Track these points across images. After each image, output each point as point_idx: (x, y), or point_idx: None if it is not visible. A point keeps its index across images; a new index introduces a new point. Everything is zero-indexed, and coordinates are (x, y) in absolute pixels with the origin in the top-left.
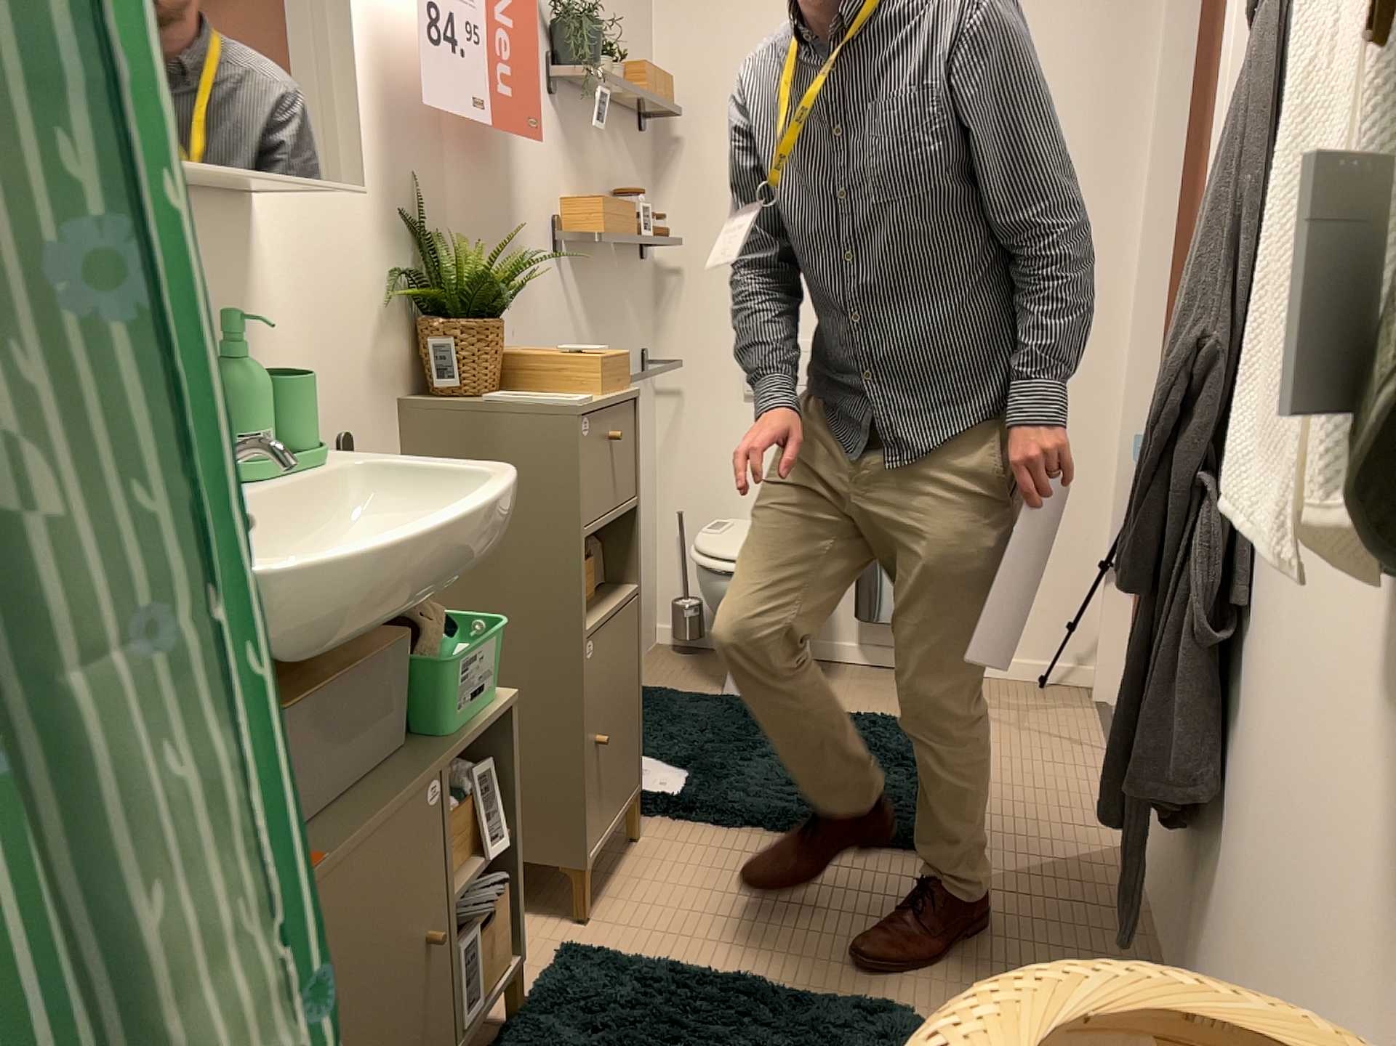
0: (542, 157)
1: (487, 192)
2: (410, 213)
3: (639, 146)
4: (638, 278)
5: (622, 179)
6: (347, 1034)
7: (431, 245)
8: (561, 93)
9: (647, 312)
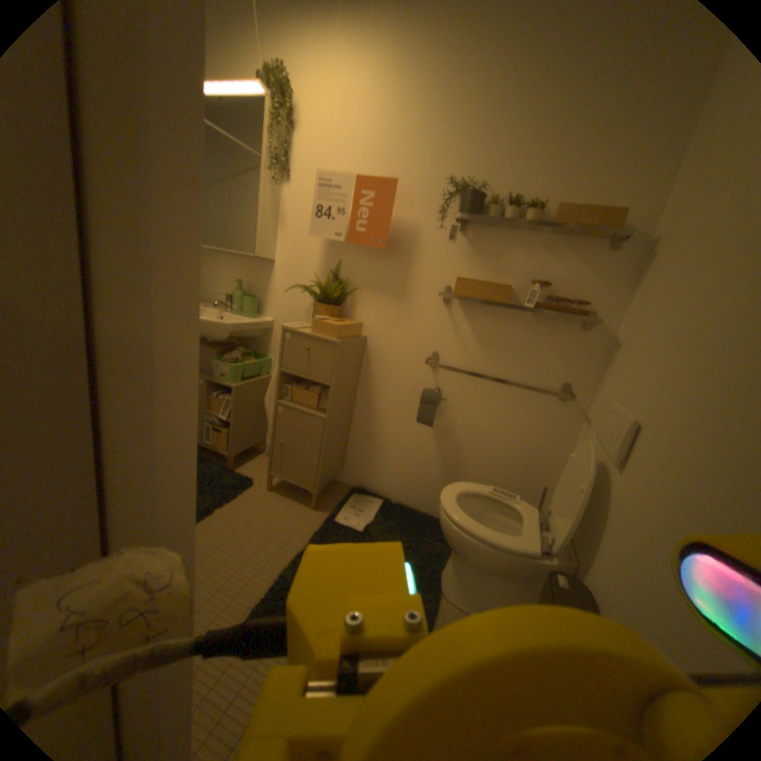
0: (442, 255)
1: (387, 267)
2: (334, 269)
3: (610, 253)
4: (573, 336)
5: (563, 273)
6: None
7: (342, 280)
8: (475, 225)
9: (586, 362)
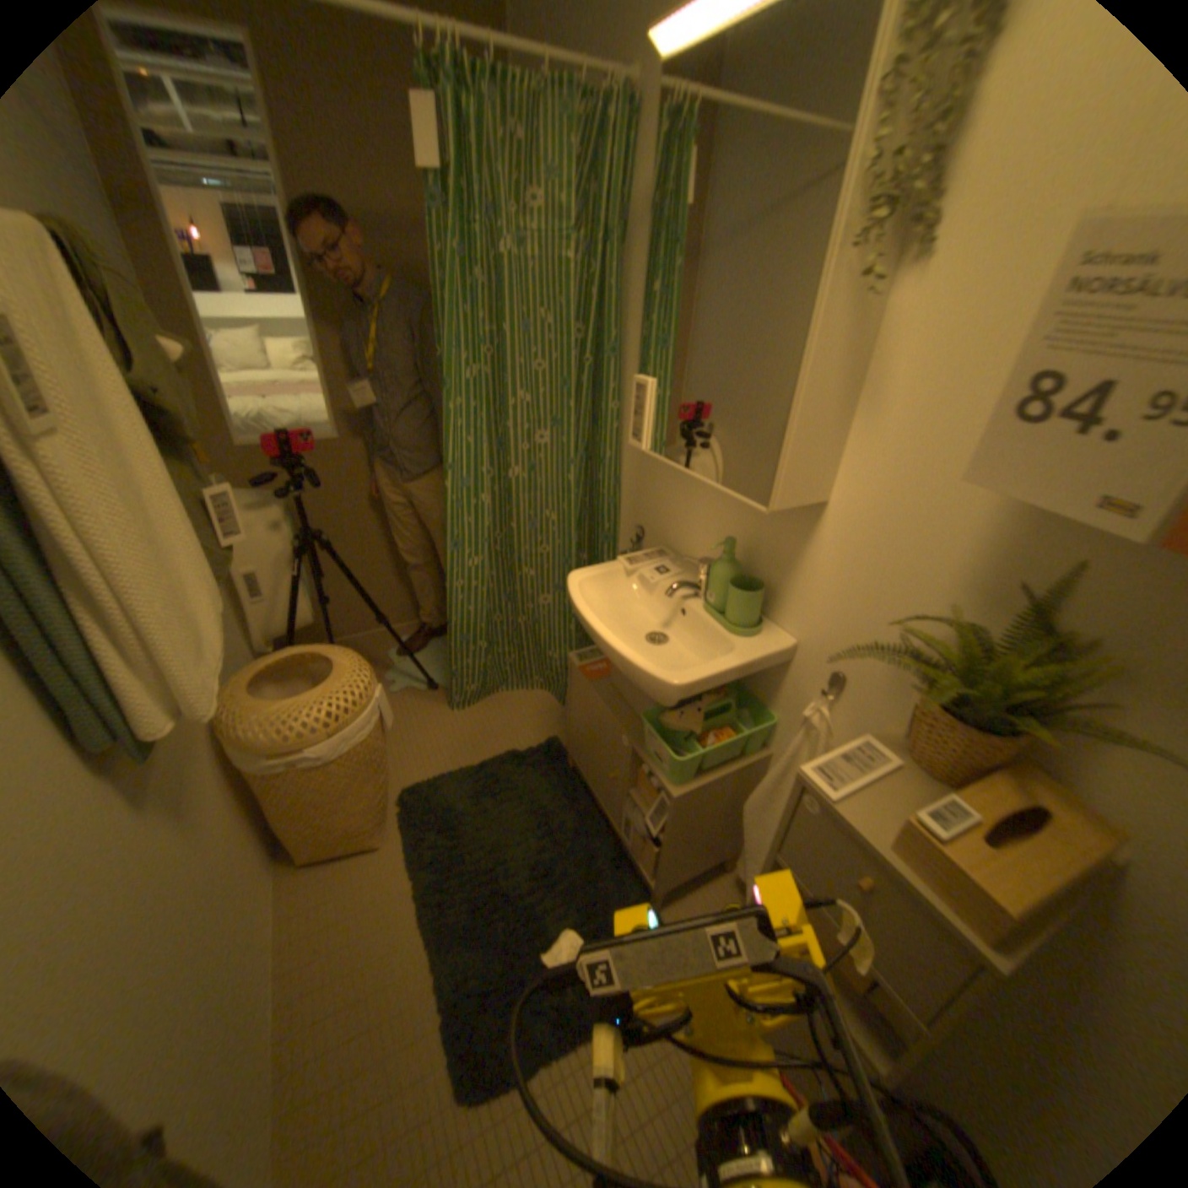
0: None
1: None
2: (1042, 590)
3: None
4: None
5: None
6: (587, 734)
7: (1068, 639)
8: None
9: None
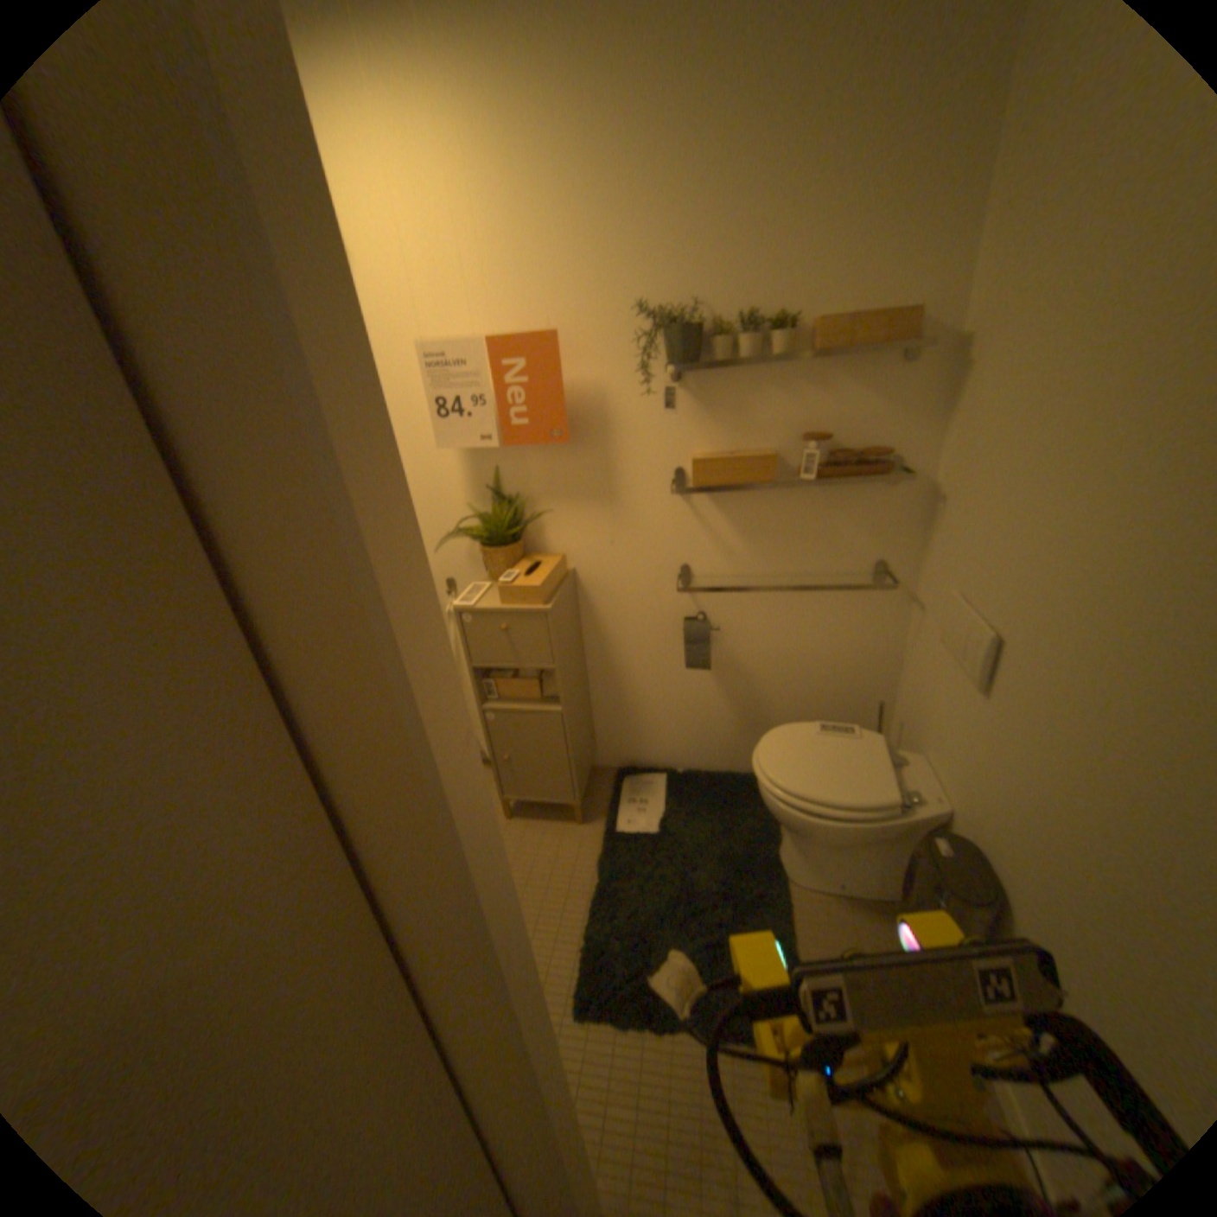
0: (654, 429)
1: (574, 465)
2: (491, 486)
3: (901, 373)
4: (873, 500)
5: (840, 416)
6: None
7: (509, 500)
8: (694, 372)
9: (897, 530)
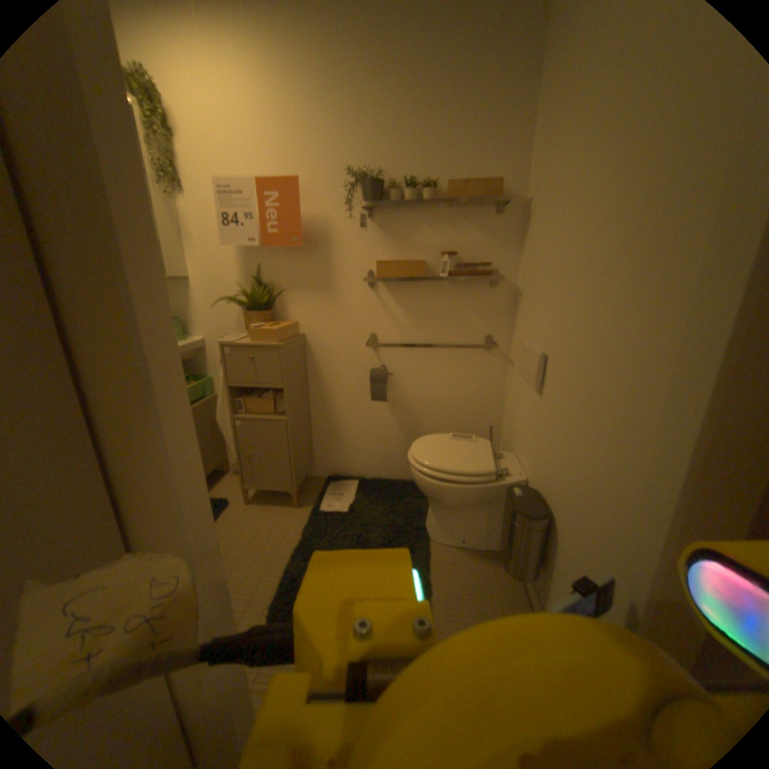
0: (357, 243)
1: (308, 263)
2: (256, 275)
3: (497, 217)
4: (485, 293)
5: (464, 241)
6: None
7: (266, 284)
8: (381, 209)
9: (499, 313)
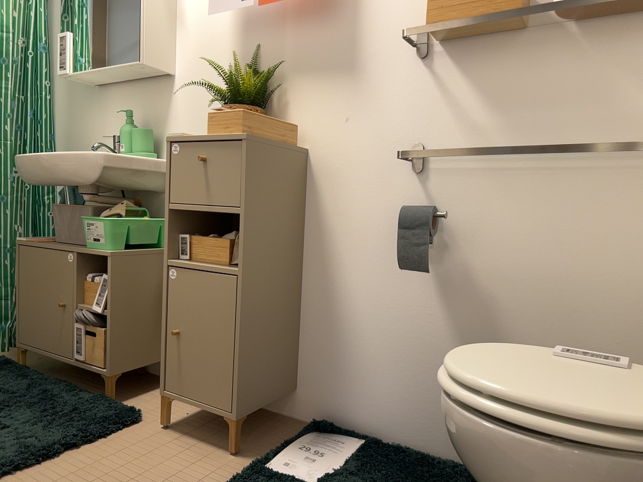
0: None
1: (324, 38)
2: (253, 66)
3: None
4: None
5: None
6: (42, 295)
7: (264, 78)
8: None
9: None
